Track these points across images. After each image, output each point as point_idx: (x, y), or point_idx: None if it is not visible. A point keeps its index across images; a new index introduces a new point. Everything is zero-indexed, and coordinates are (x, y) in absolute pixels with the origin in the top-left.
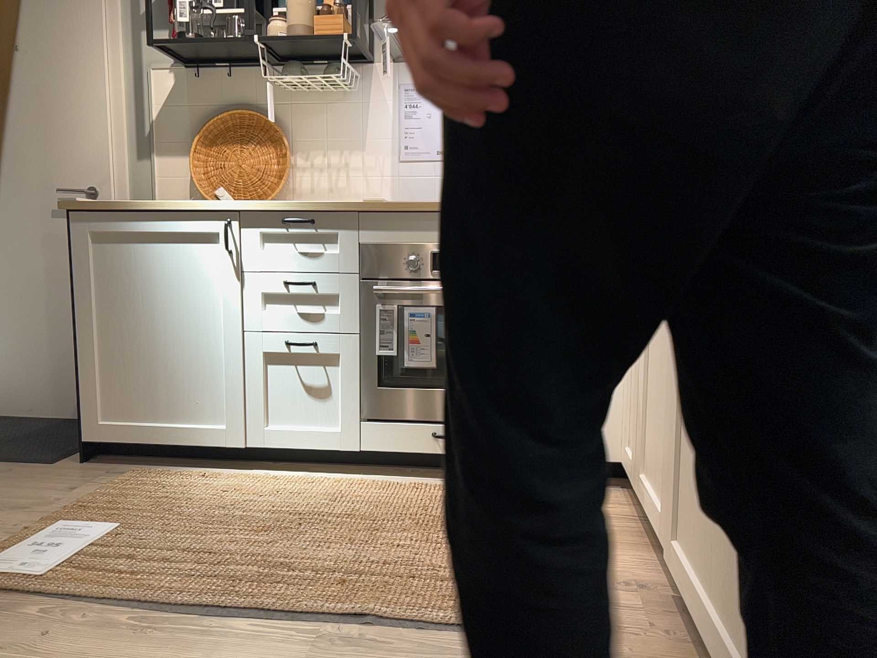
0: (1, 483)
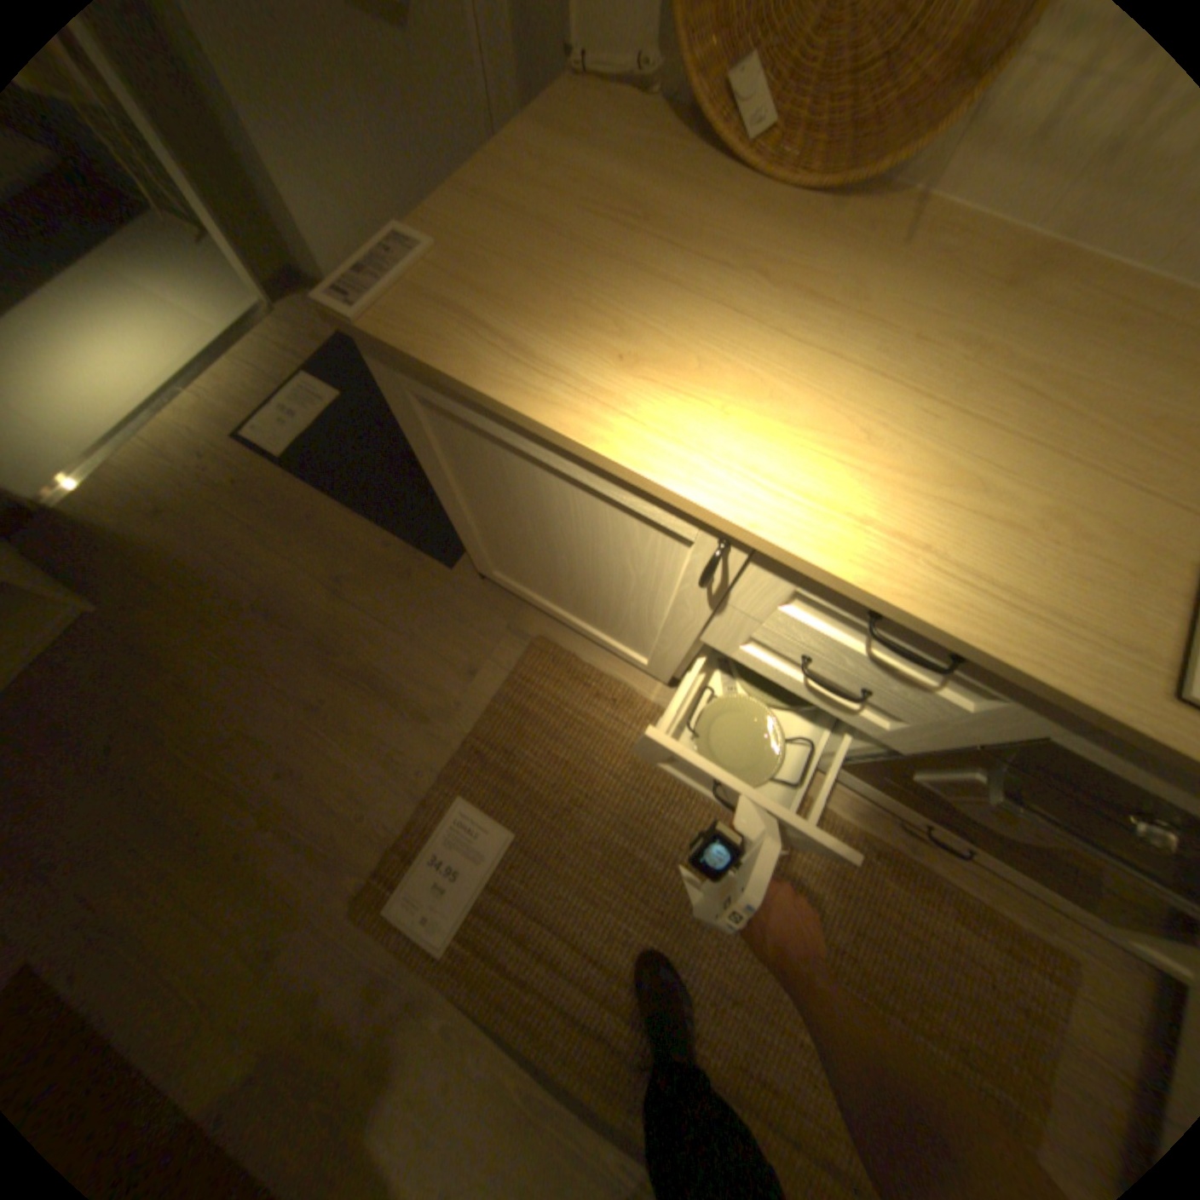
0: (401, 615)
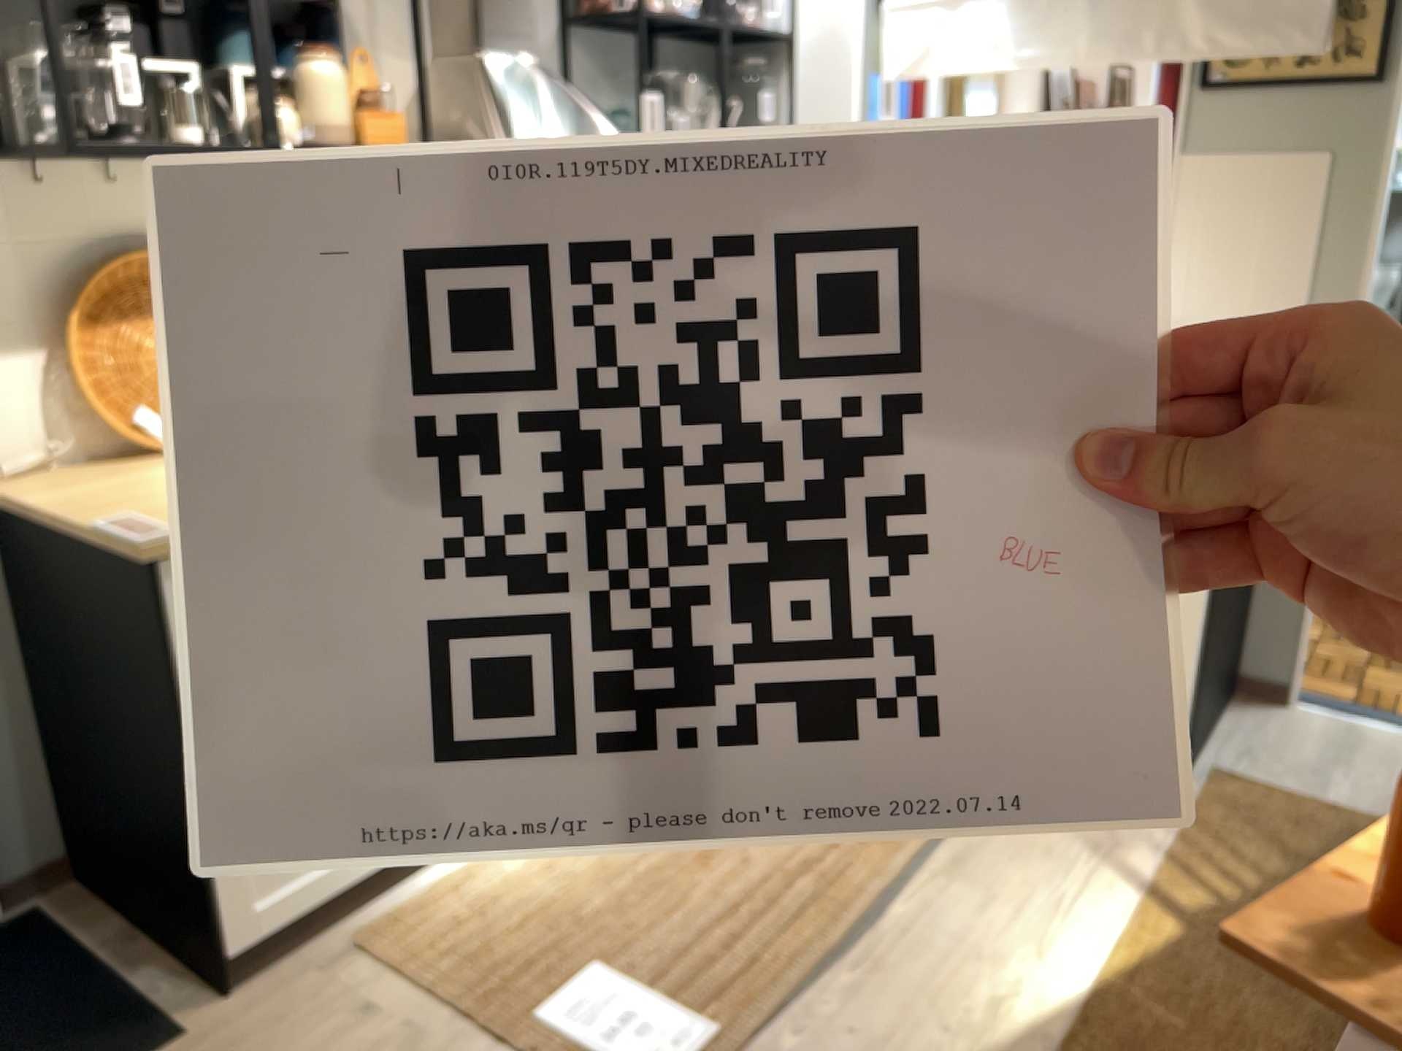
0: None
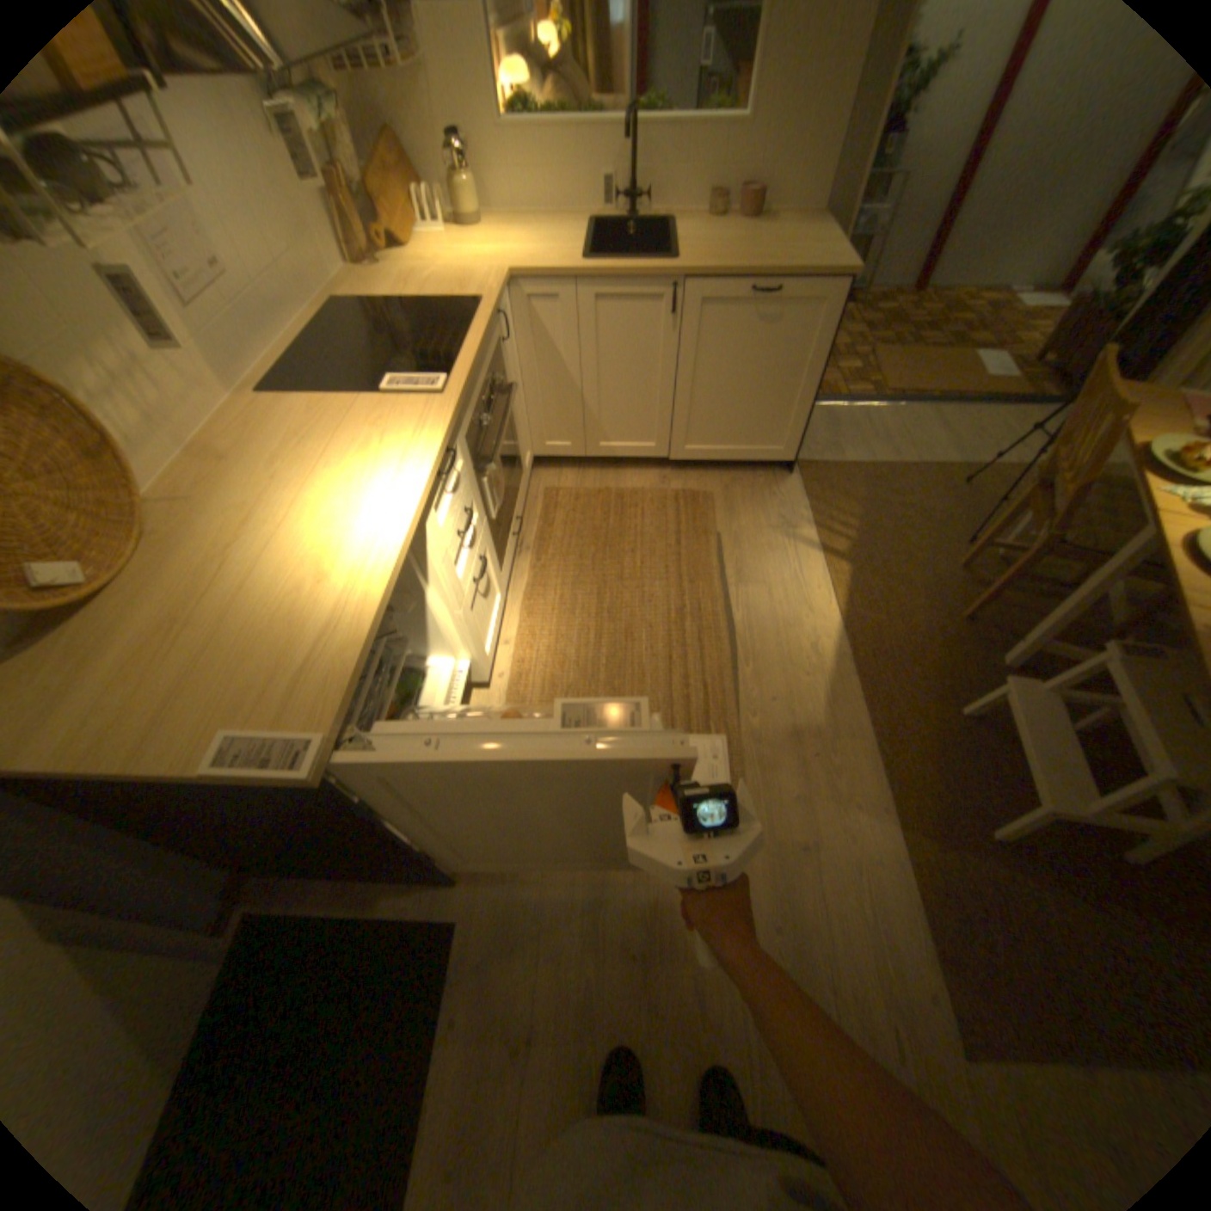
0: (520, 941)
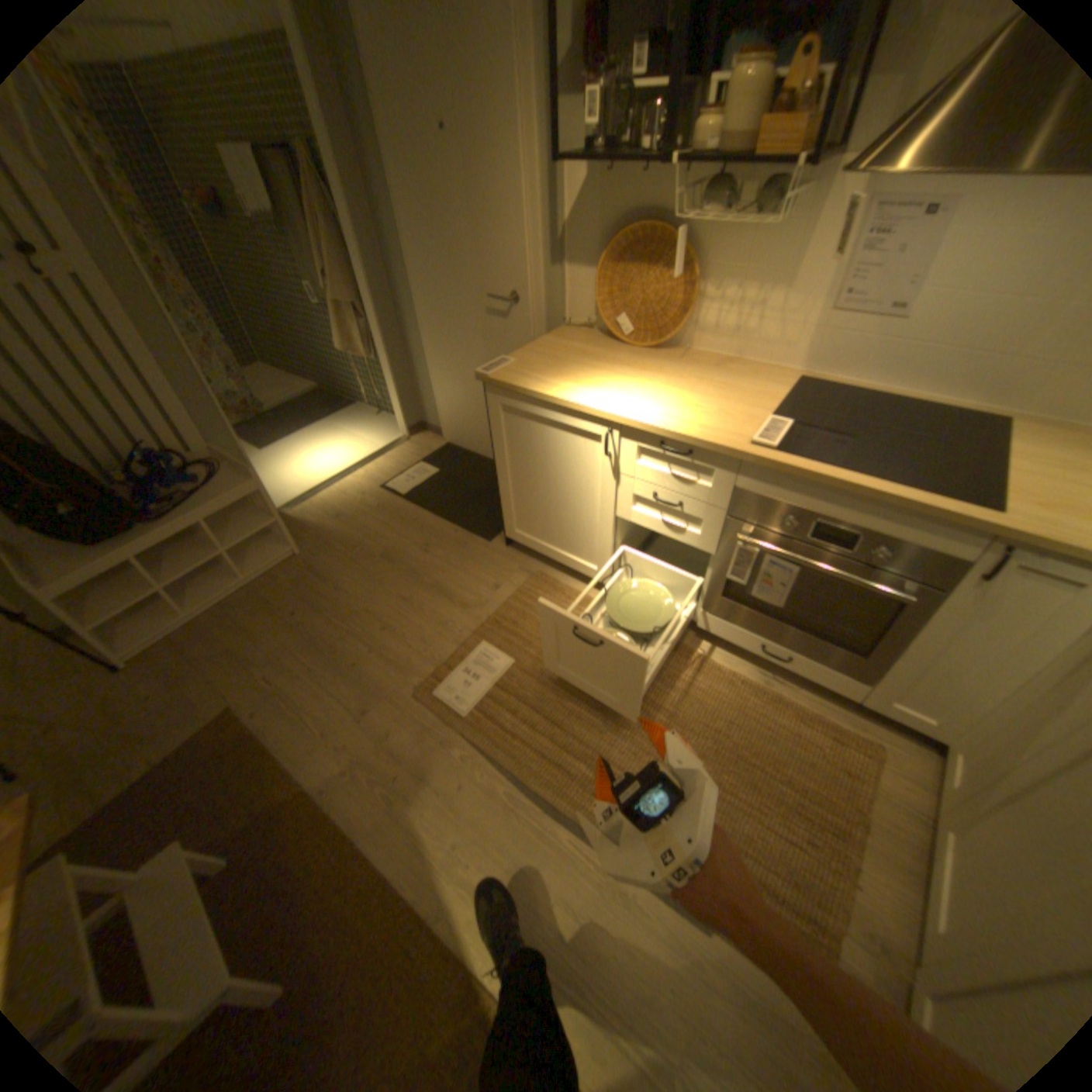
0: (459, 560)
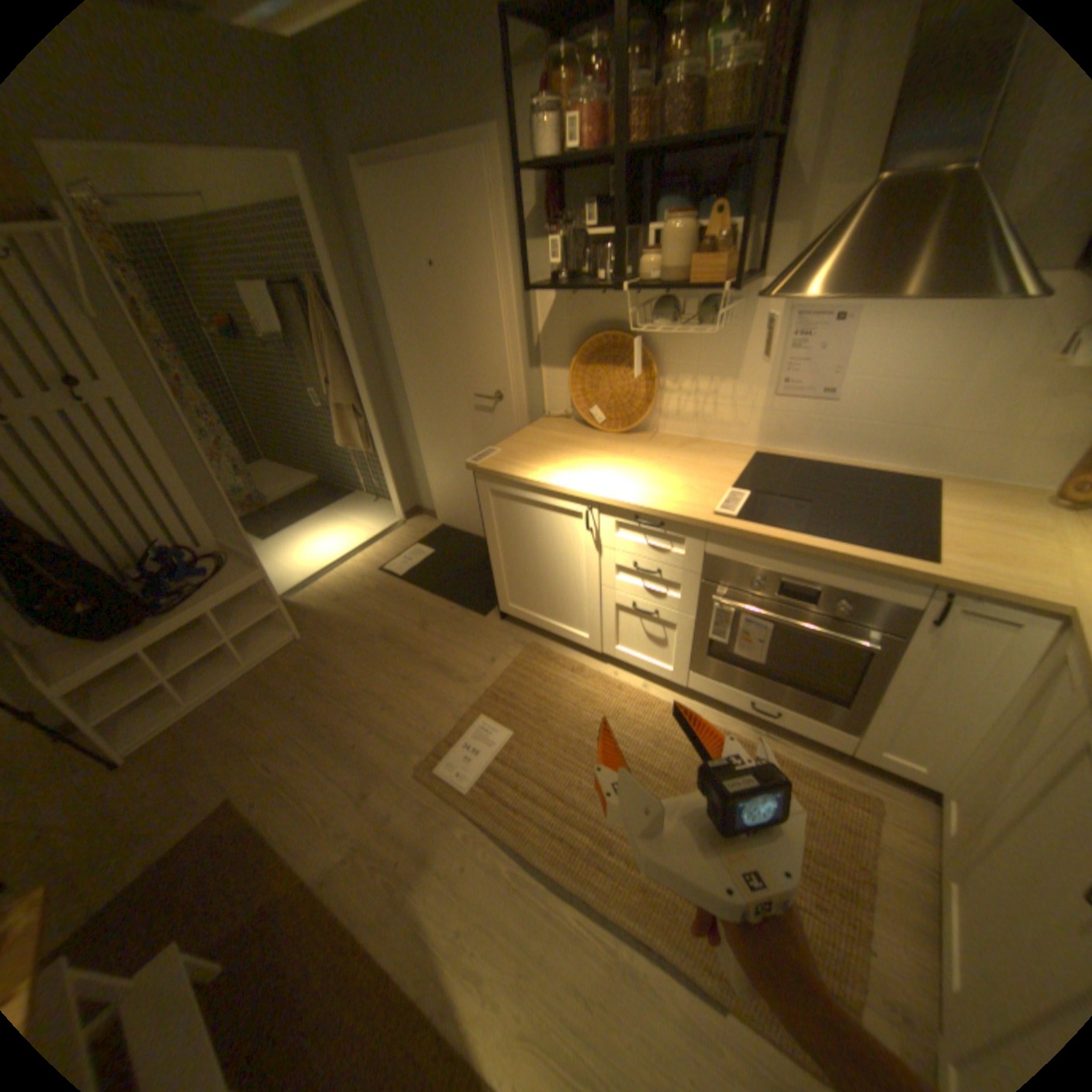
0: (455, 636)
